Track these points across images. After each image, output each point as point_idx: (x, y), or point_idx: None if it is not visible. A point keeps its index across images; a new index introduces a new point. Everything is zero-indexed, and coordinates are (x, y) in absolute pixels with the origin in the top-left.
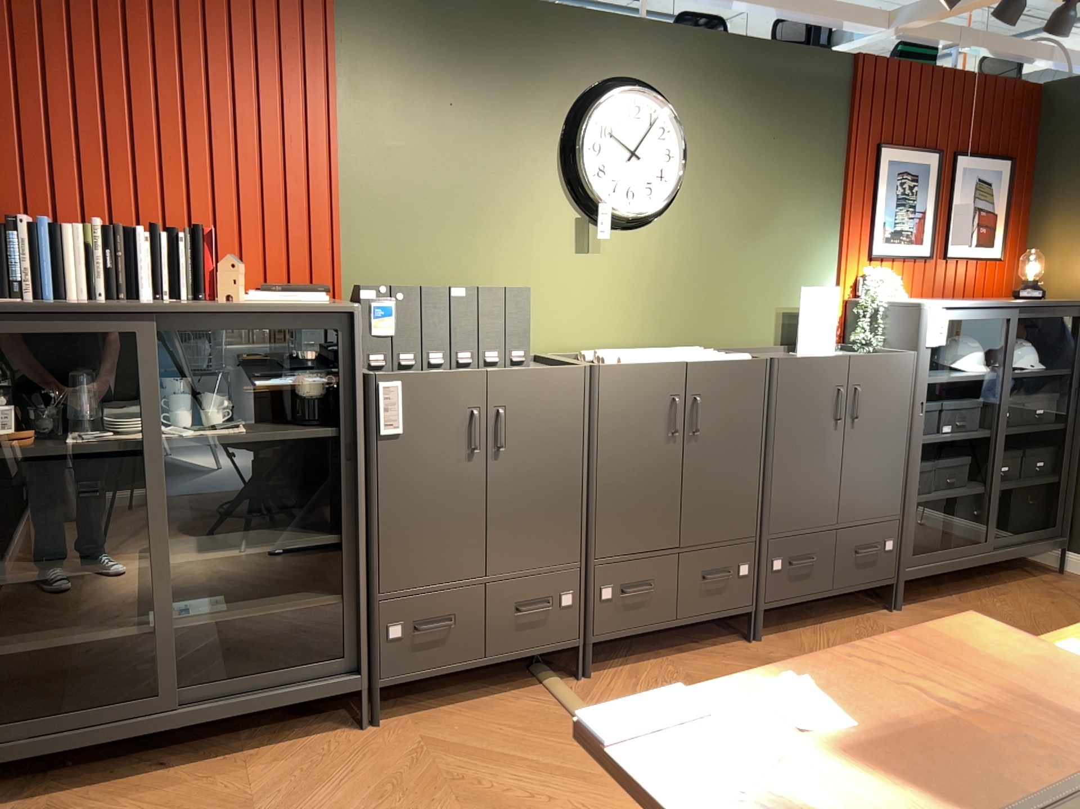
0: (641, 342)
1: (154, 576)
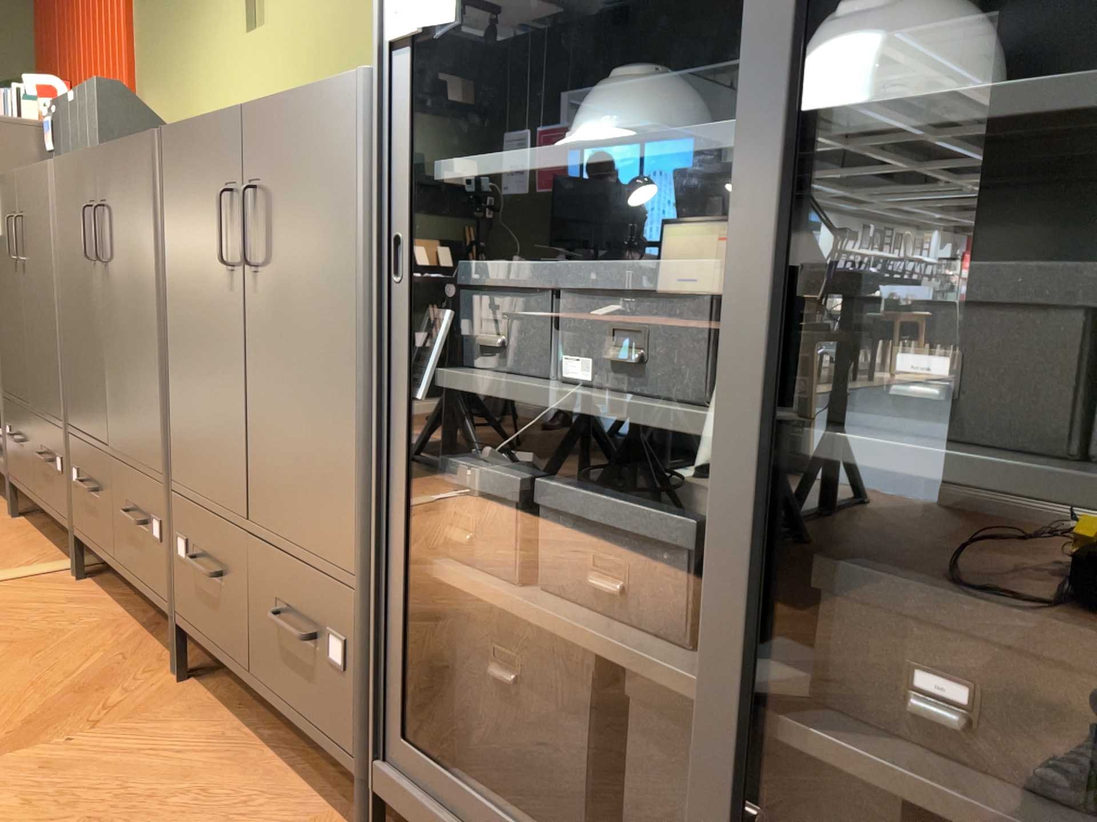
0: None
1: None
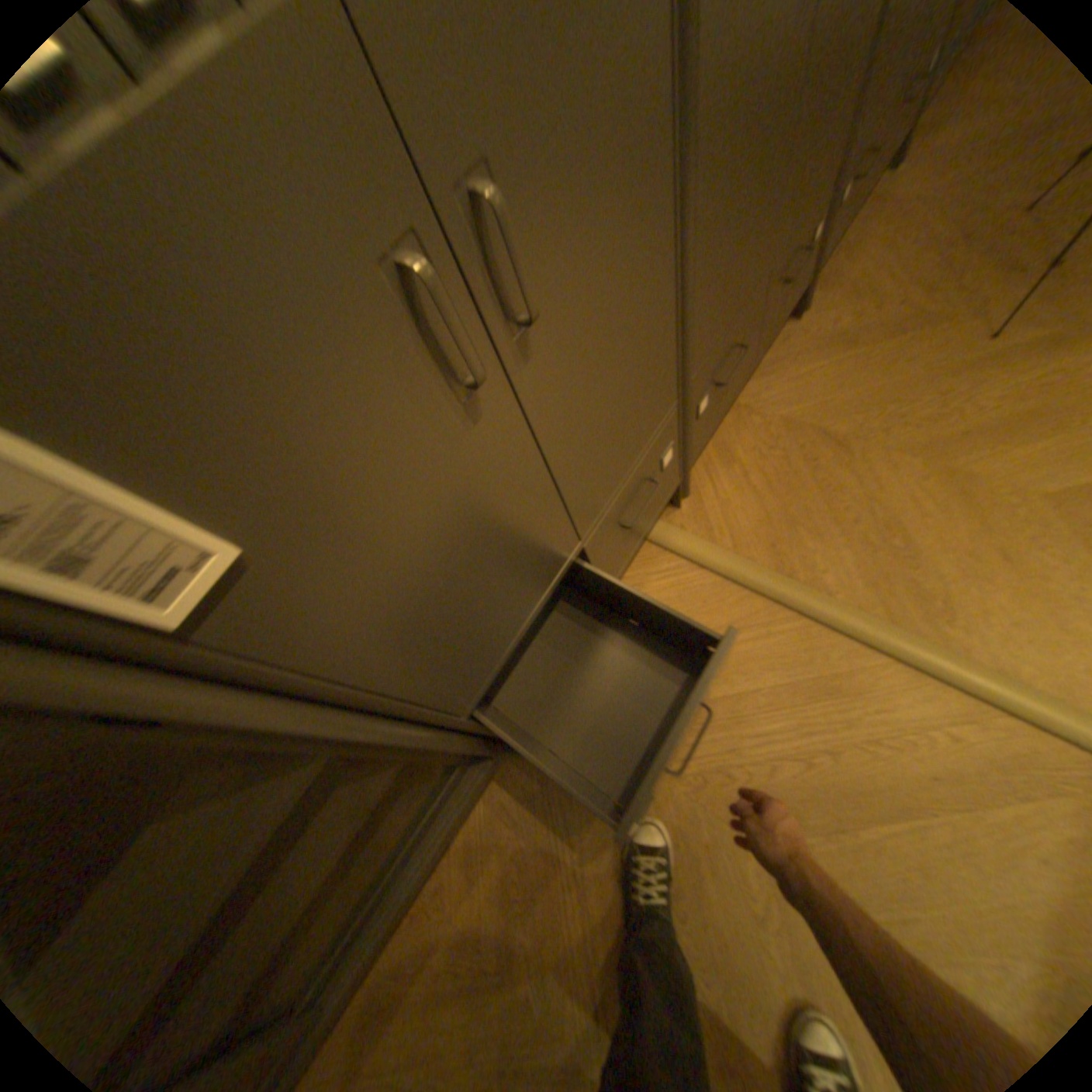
0: None
1: None
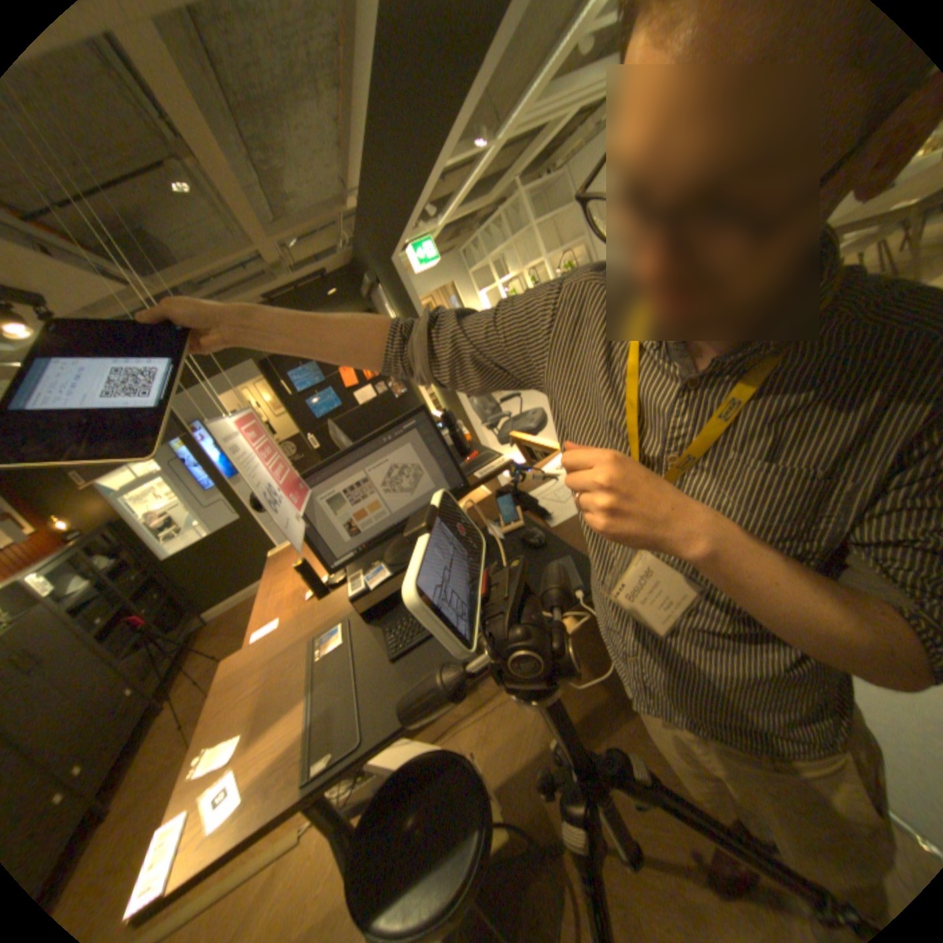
0: None
1: None
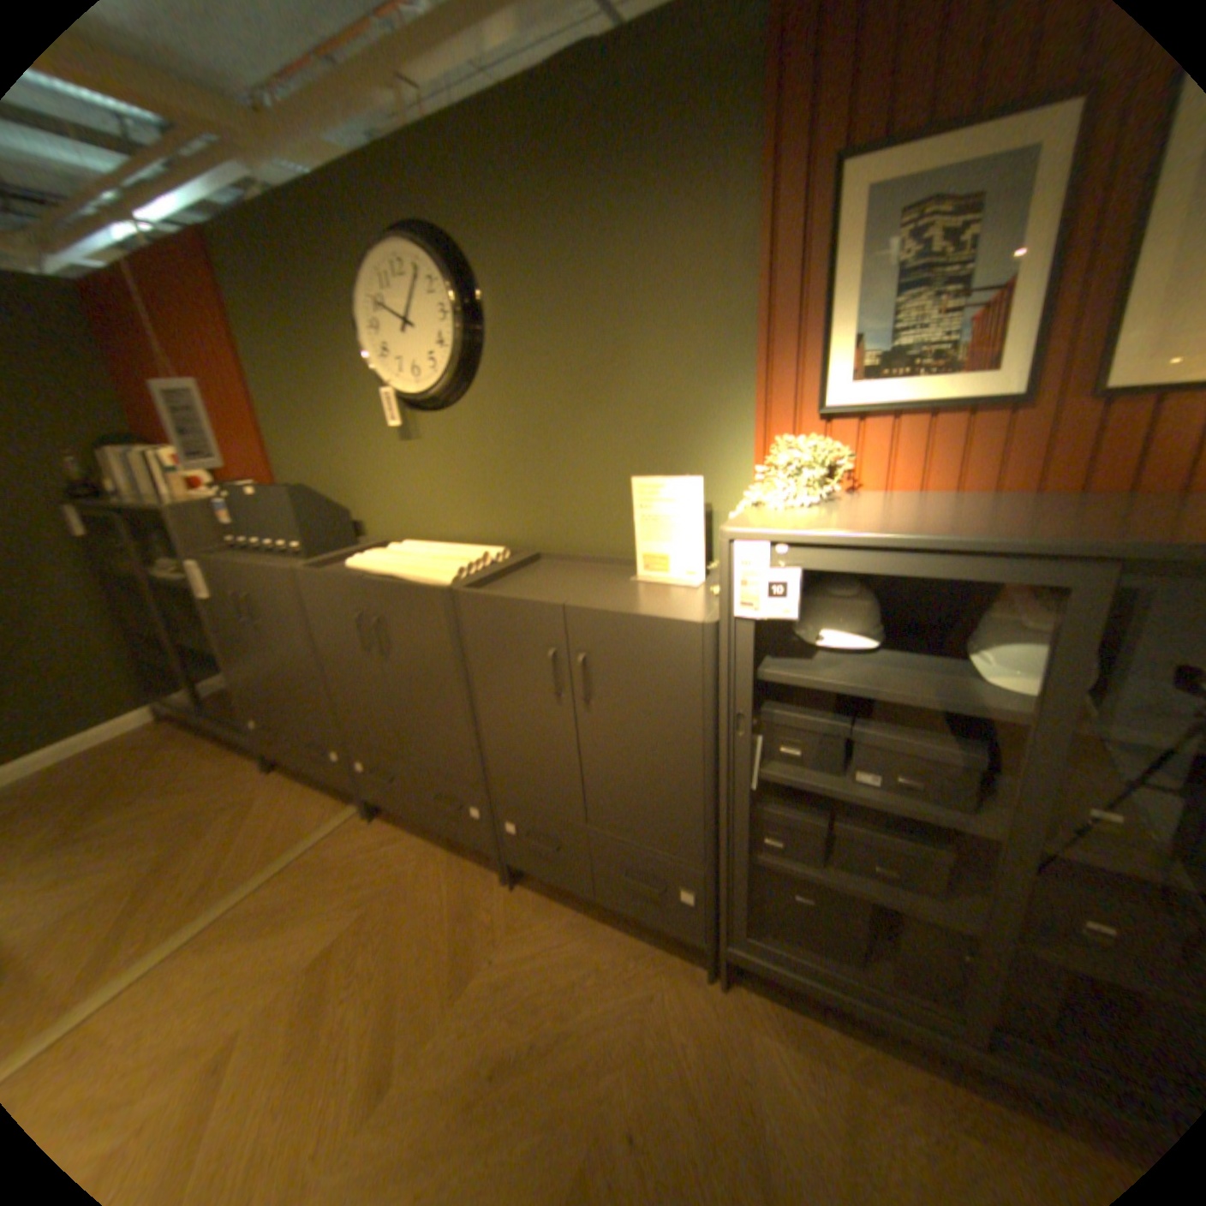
0: (476, 536)
1: (163, 650)
